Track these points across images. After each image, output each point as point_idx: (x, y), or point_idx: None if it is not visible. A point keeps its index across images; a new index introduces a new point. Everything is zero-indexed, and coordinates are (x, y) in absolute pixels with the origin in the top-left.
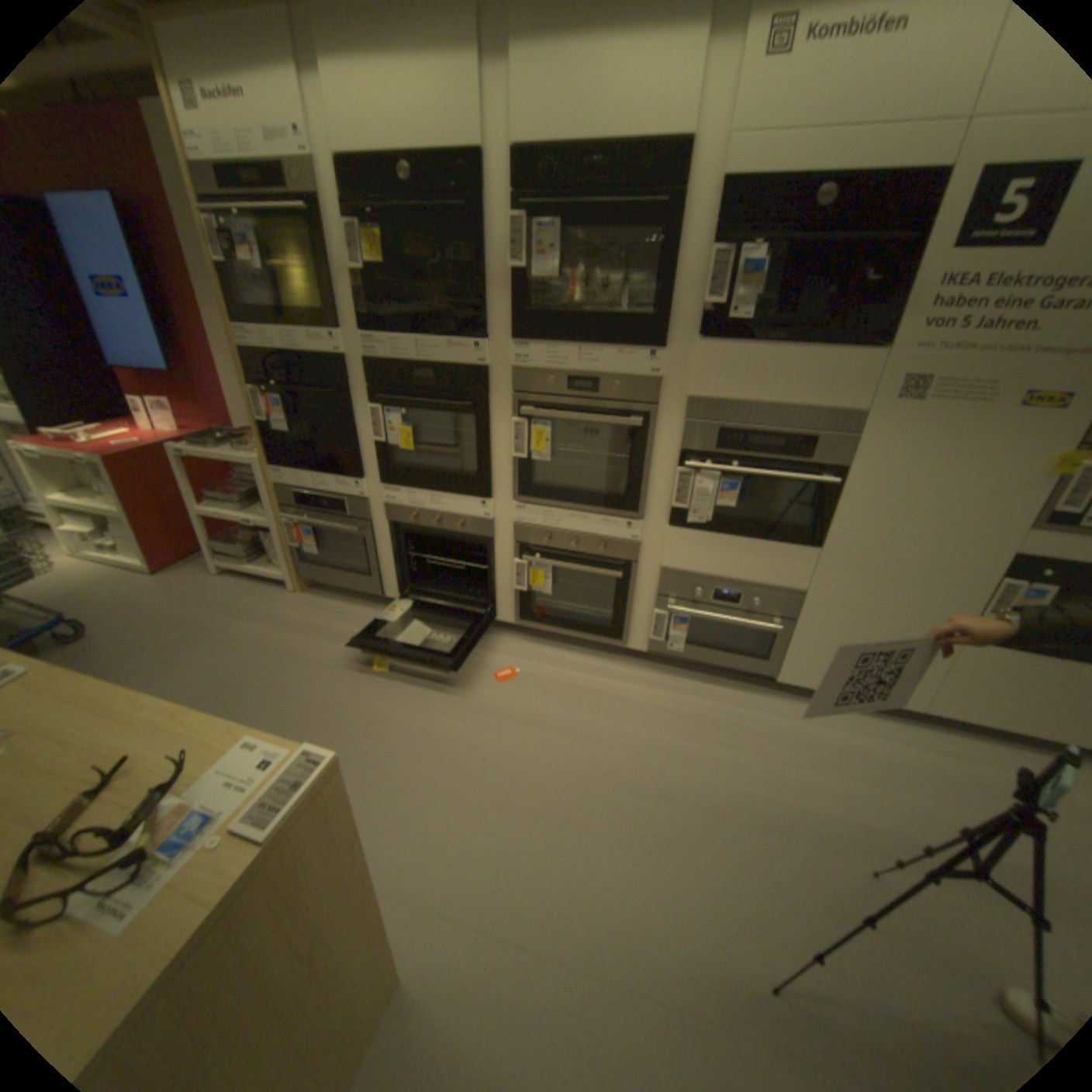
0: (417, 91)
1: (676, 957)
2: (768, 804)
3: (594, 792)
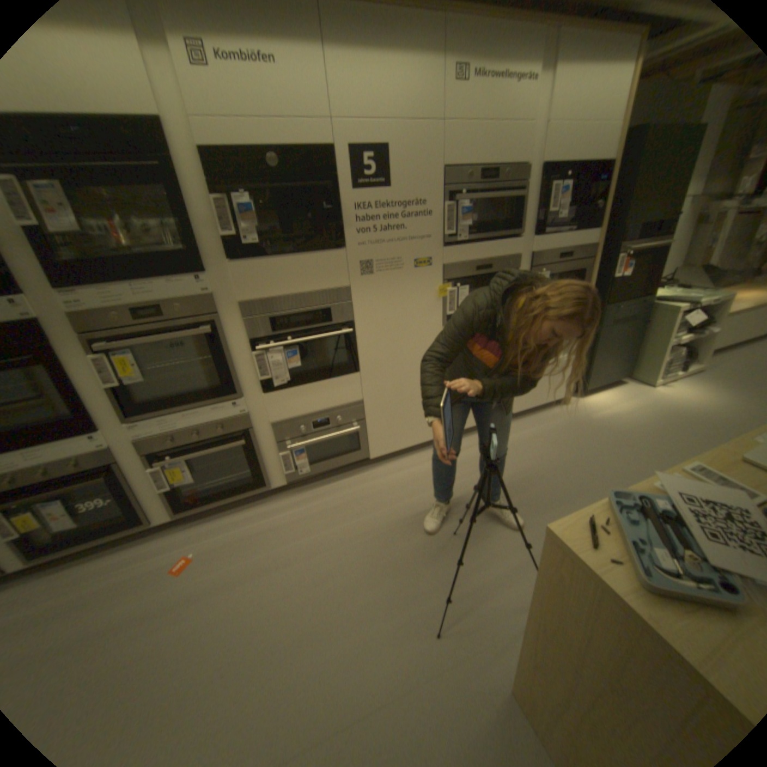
0: None
1: (381, 668)
2: (392, 534)
3: (287, 605)
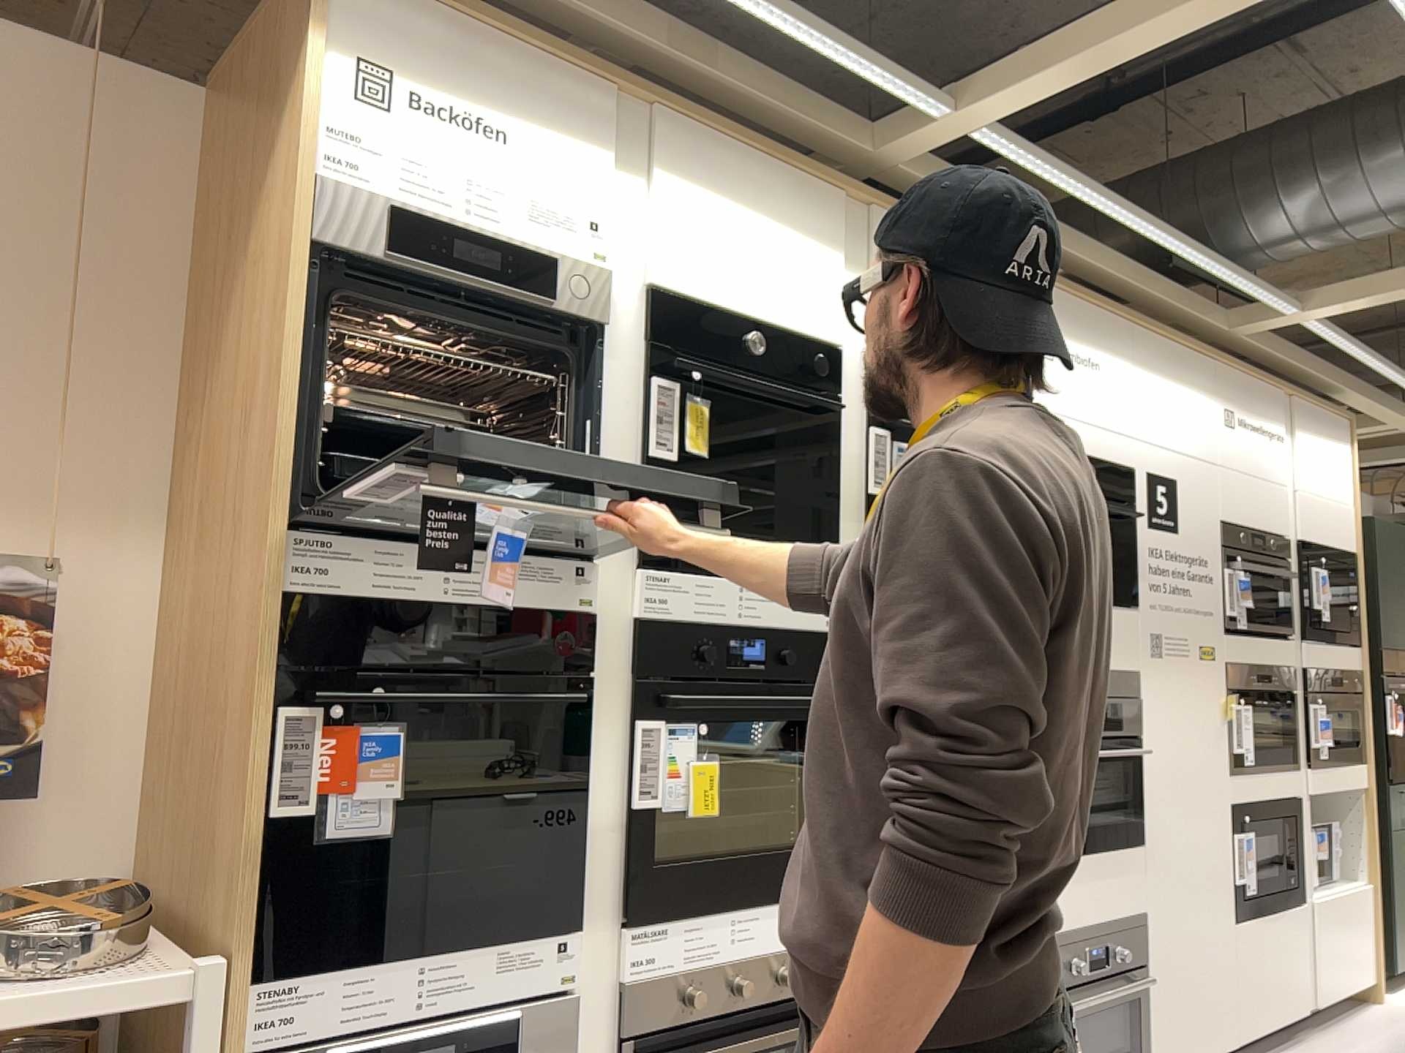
0: (779, 267)
1: None
2: None
3: None
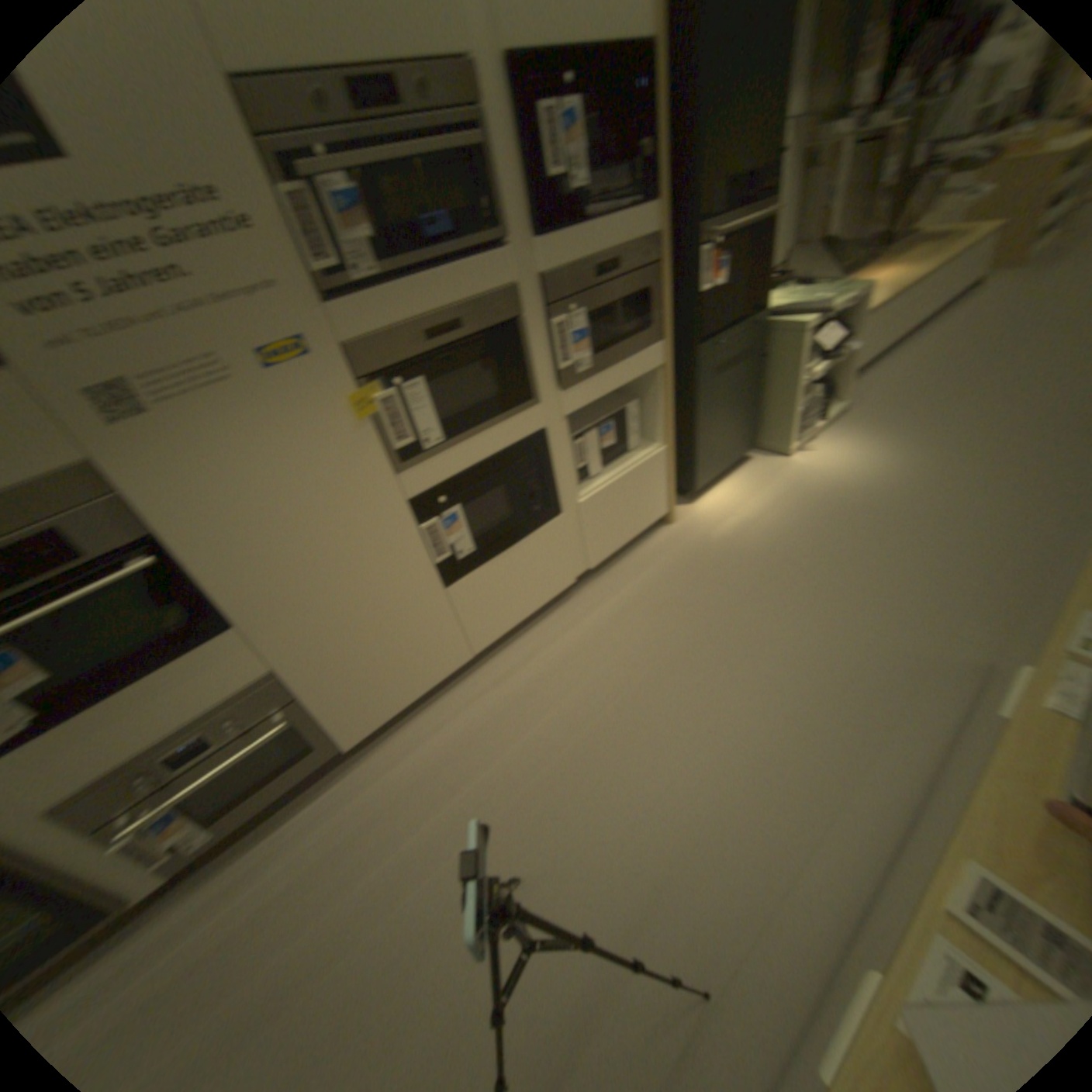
0: None
1: None
2: (397, 924)
3: None
